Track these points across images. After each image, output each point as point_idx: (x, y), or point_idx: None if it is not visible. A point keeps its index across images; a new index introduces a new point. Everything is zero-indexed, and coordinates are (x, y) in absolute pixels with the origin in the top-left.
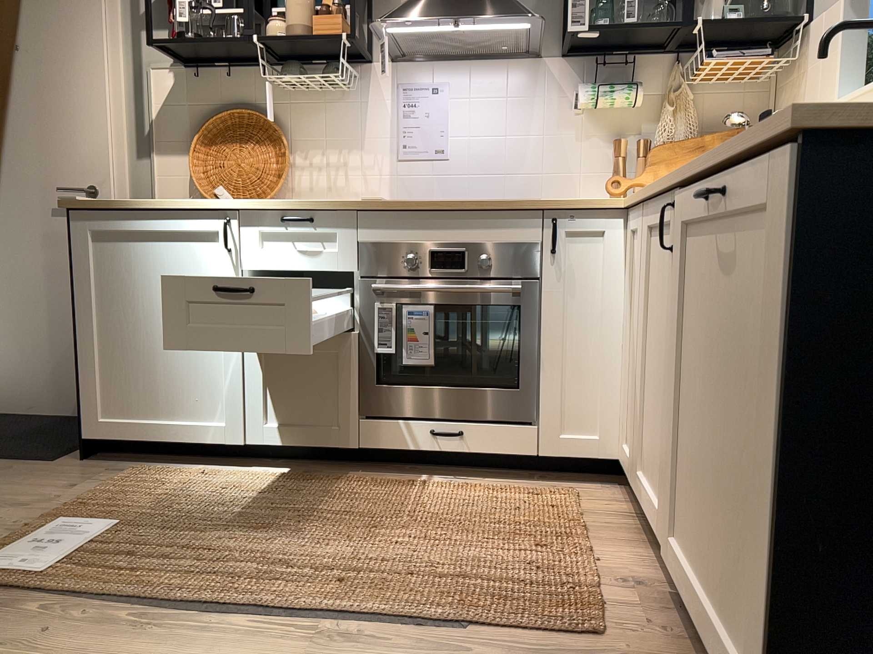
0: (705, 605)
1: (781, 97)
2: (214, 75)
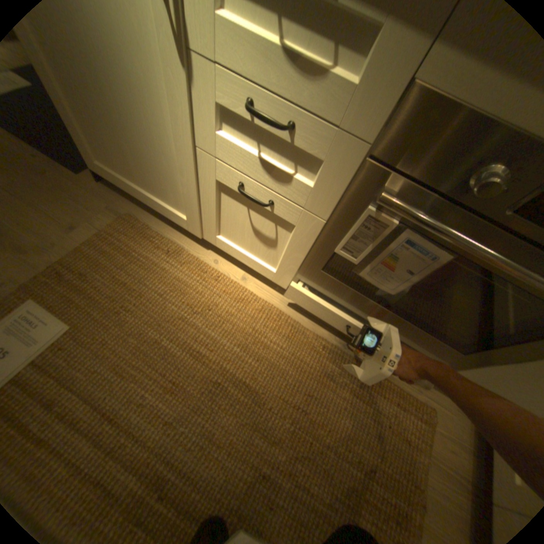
0: None
1: None
2: None
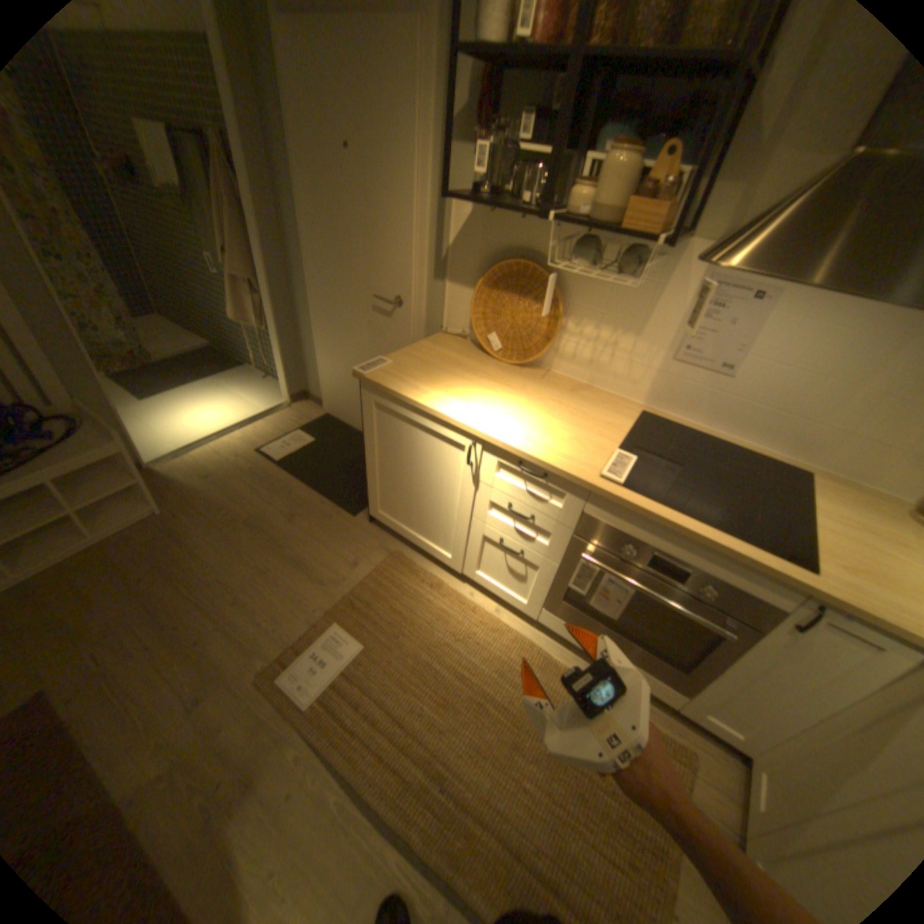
0: None
1: None
2: (511, 211)
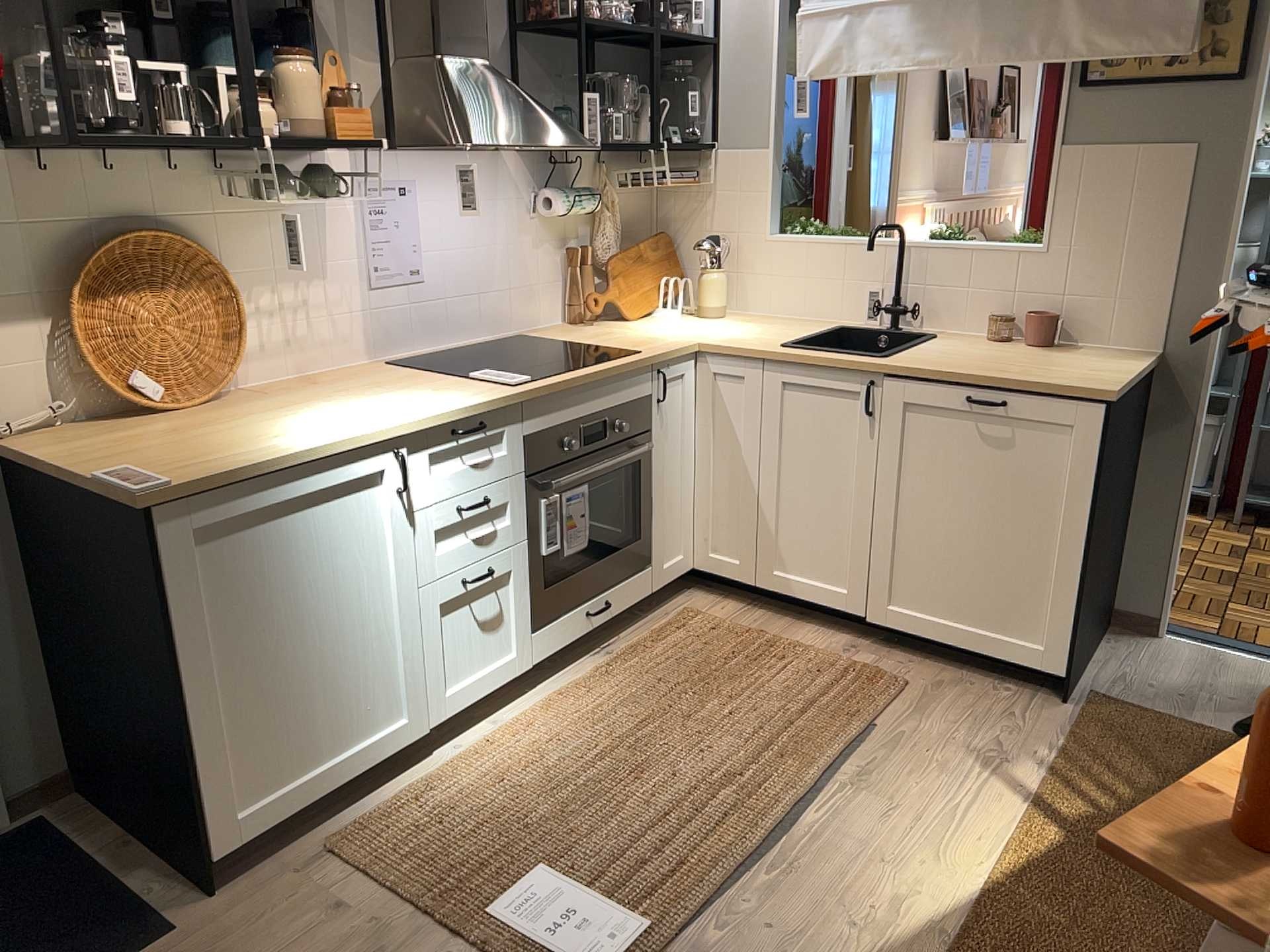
0: (956, 631)
1: (674, 201)
2: (70, 166)
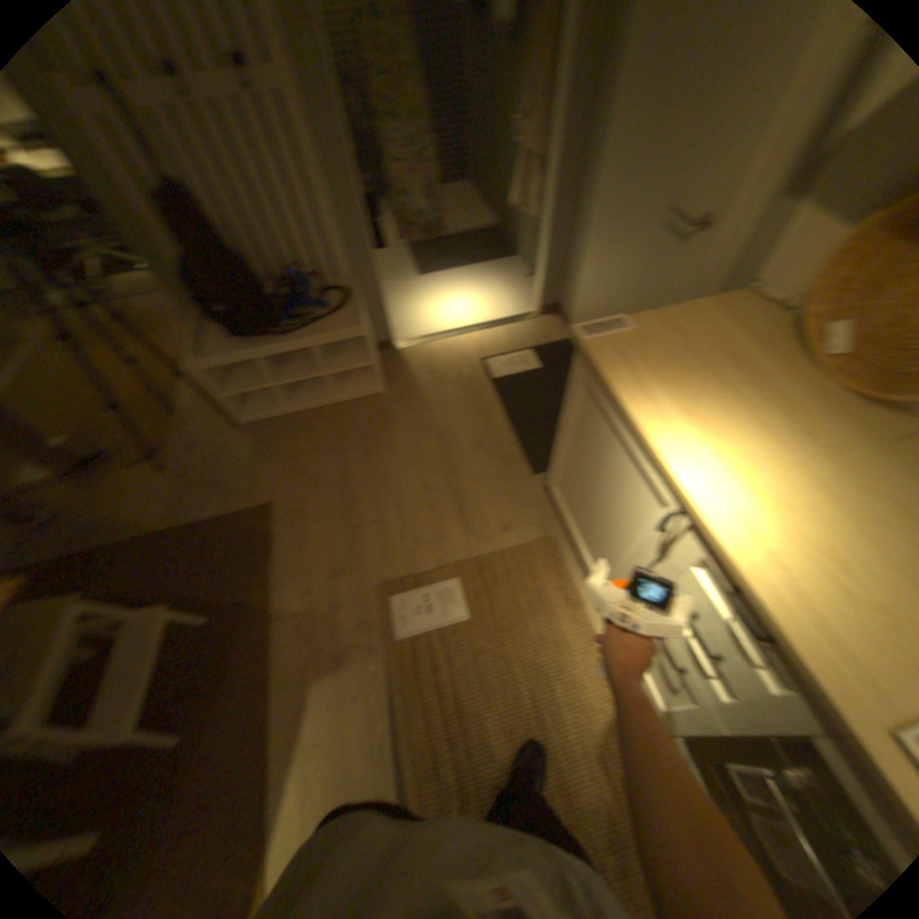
0: None
1: None
2: None
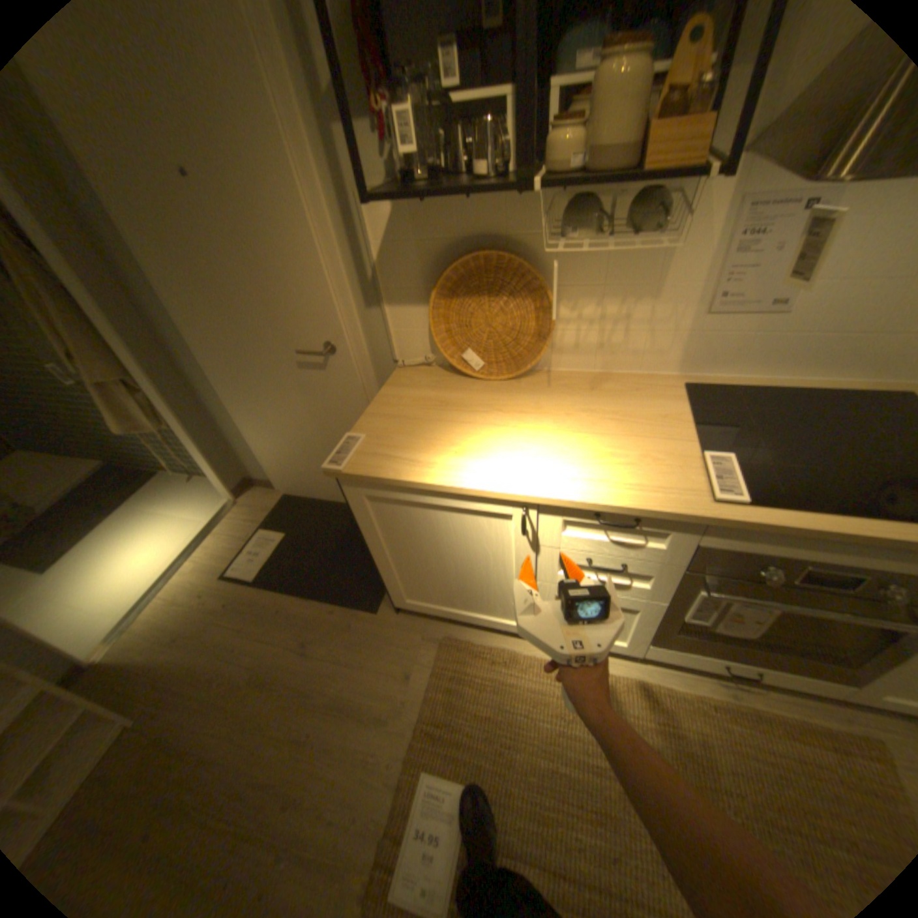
0: None
1: None
2: (446, 192)
